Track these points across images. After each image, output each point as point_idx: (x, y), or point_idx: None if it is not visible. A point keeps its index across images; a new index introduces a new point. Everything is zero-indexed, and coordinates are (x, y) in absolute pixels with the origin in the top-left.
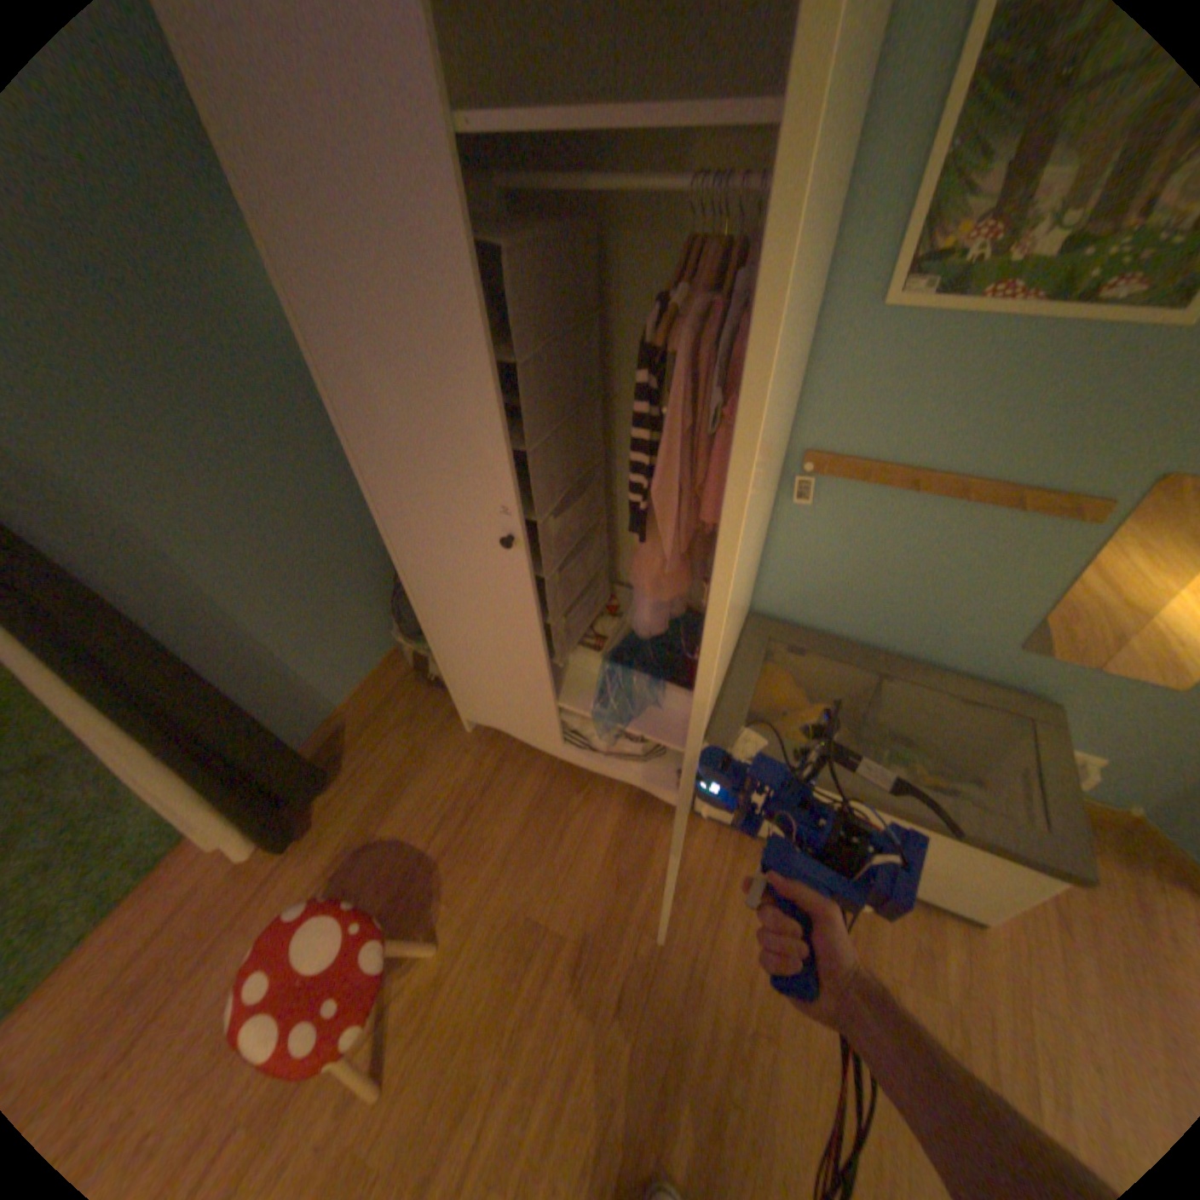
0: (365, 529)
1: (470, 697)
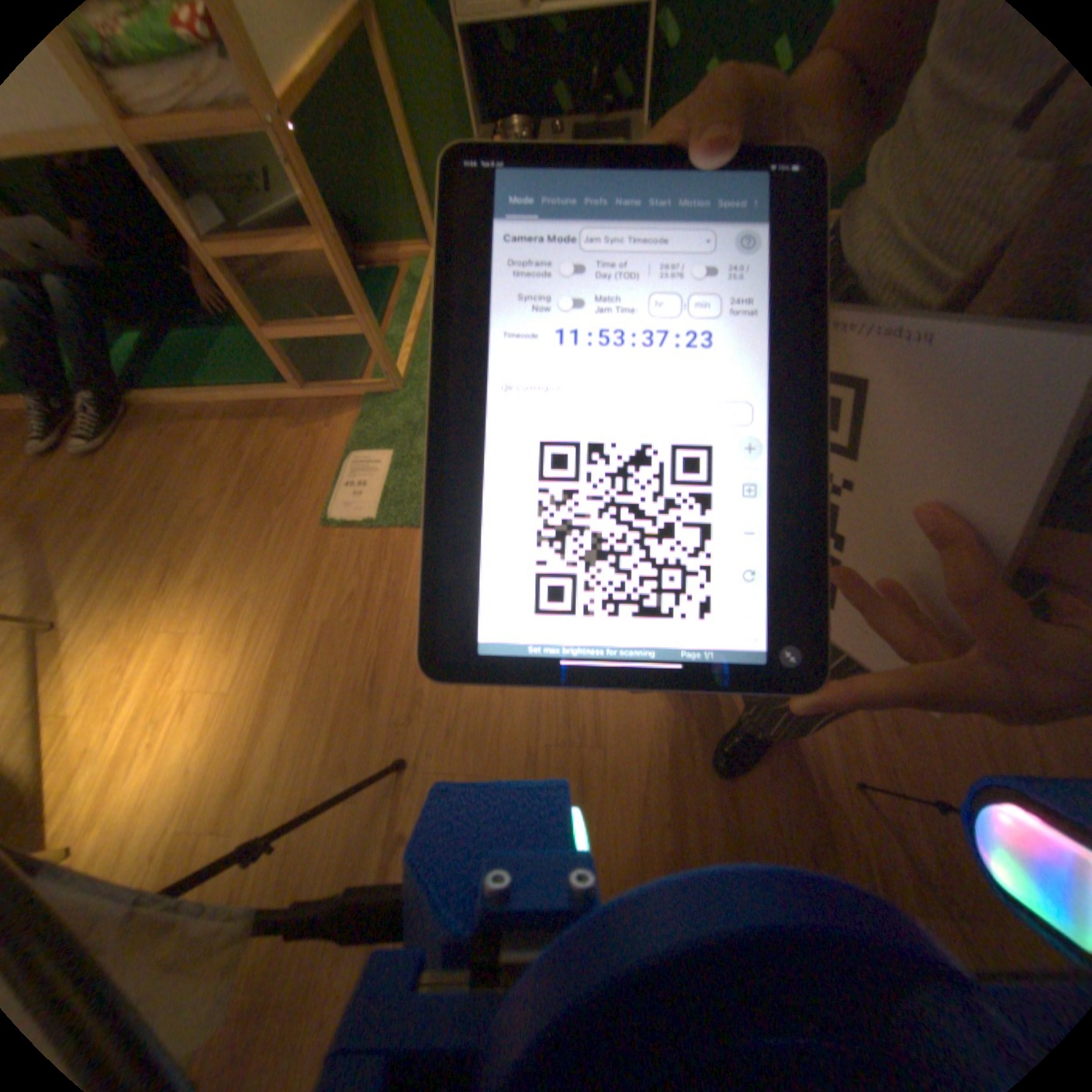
0: None
1: None
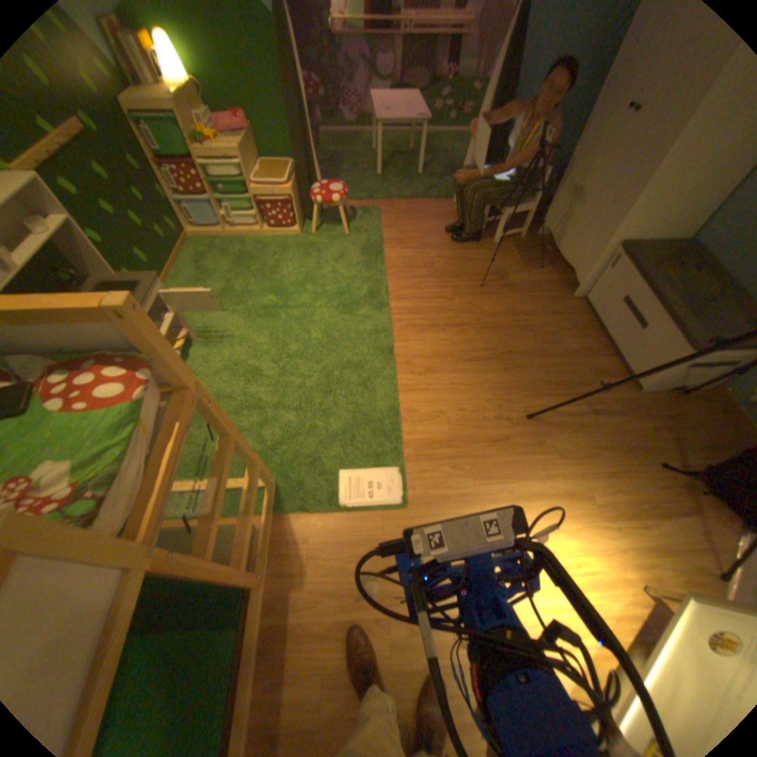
0: (580, 138)
1: (553, 211)
